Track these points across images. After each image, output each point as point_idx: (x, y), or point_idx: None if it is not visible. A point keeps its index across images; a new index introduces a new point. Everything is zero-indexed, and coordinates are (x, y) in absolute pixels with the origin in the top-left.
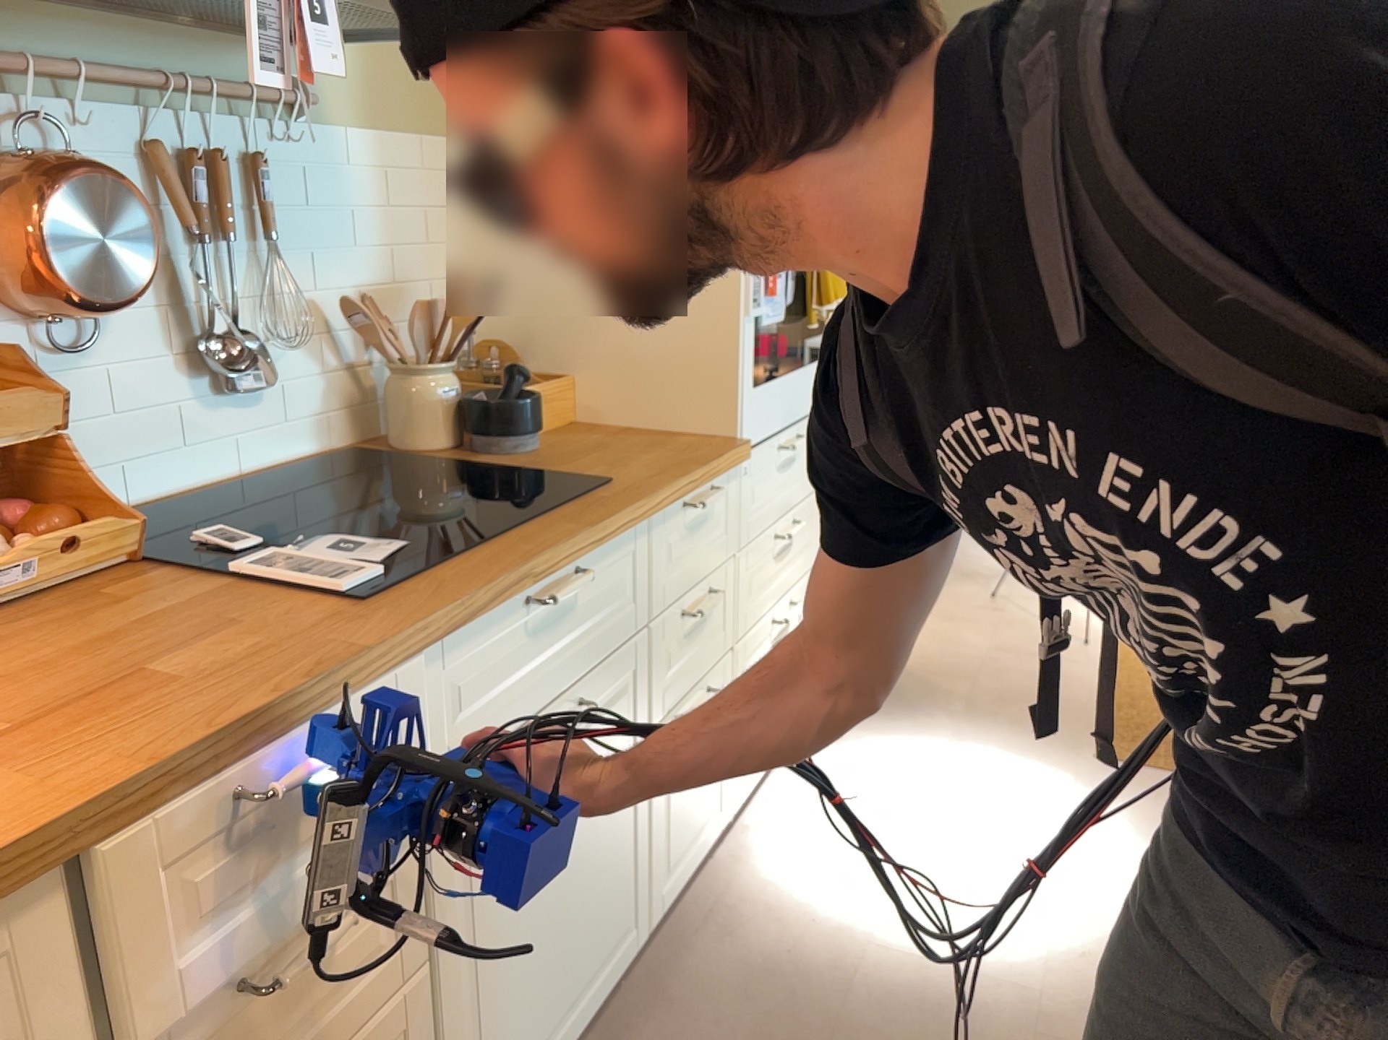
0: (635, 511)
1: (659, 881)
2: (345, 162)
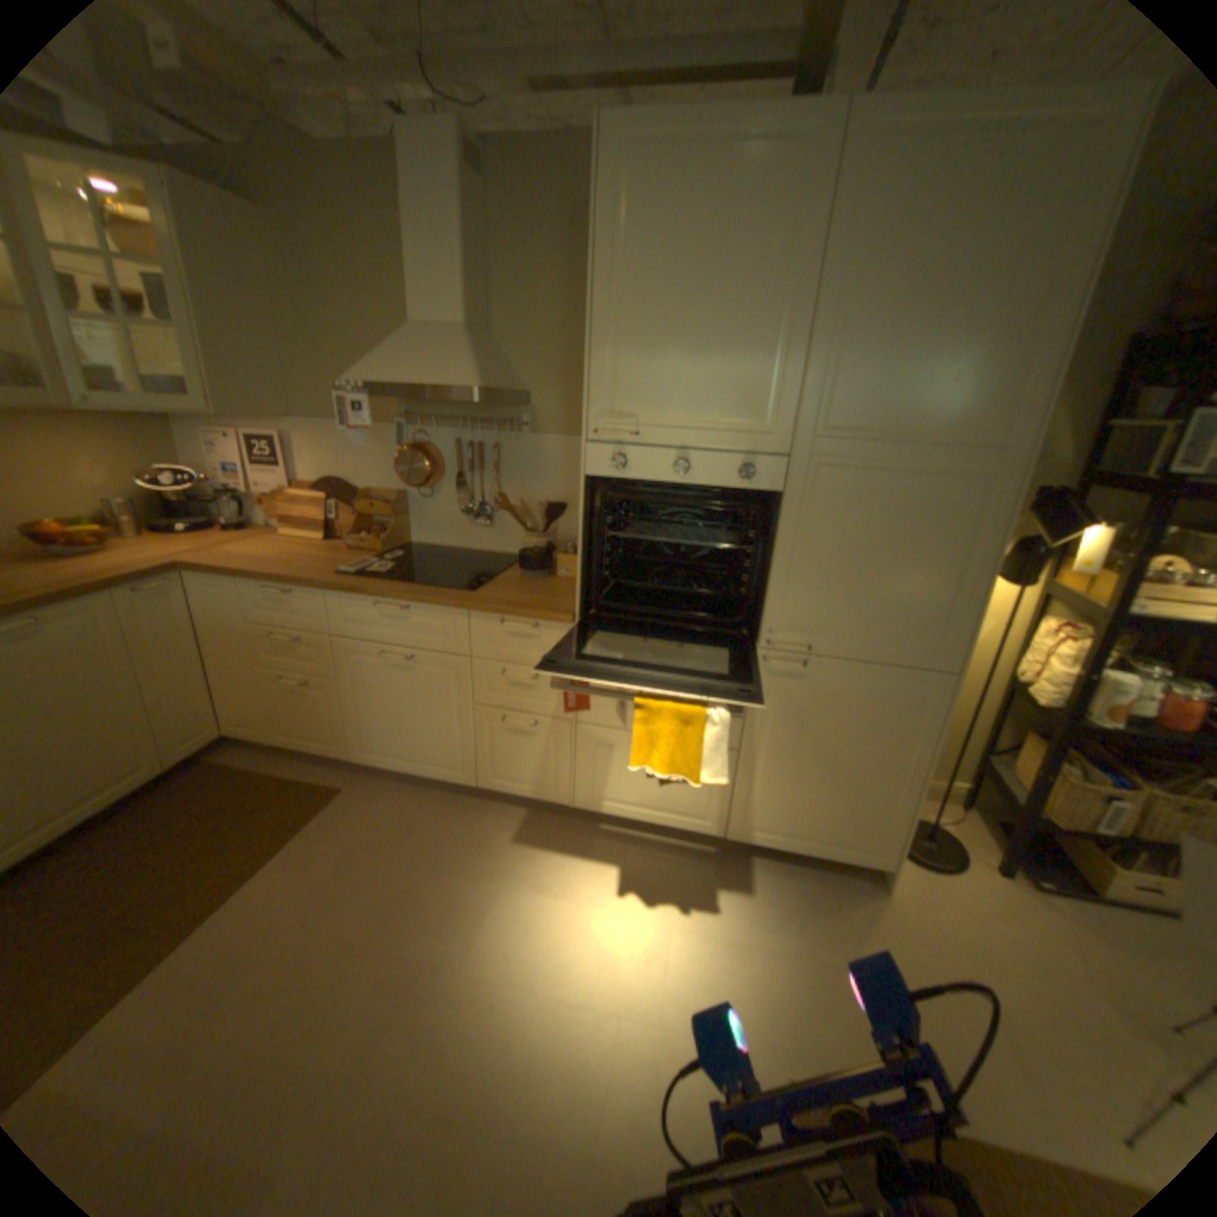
0: (438, 601)
1: (487, 775)
2: (540, 447)
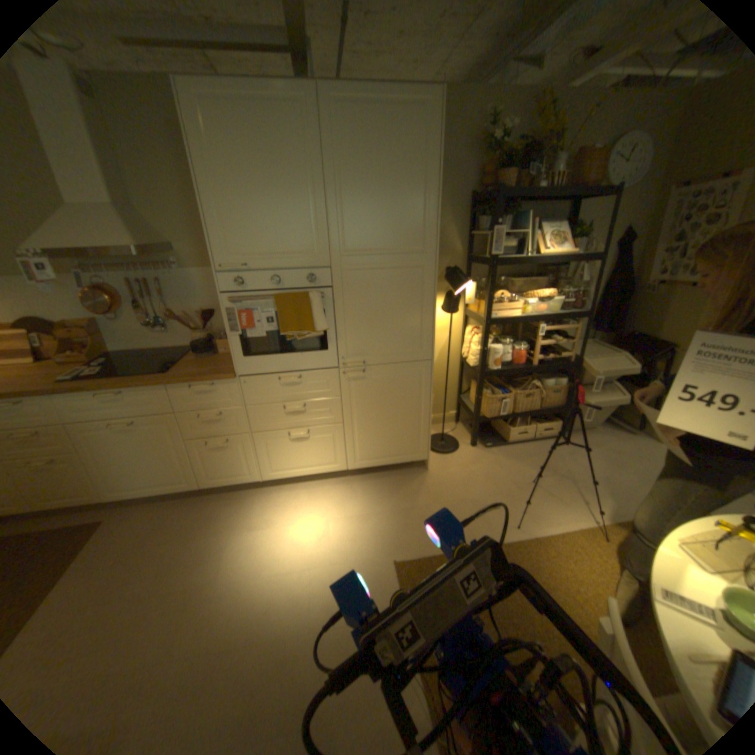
0: (141, 384)
1: (203, 480)
2: (187, 276)
